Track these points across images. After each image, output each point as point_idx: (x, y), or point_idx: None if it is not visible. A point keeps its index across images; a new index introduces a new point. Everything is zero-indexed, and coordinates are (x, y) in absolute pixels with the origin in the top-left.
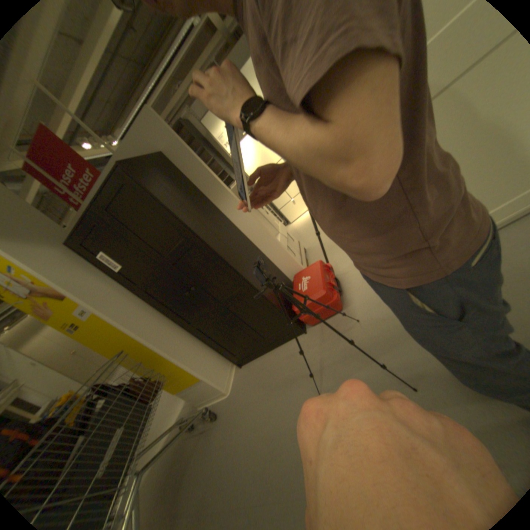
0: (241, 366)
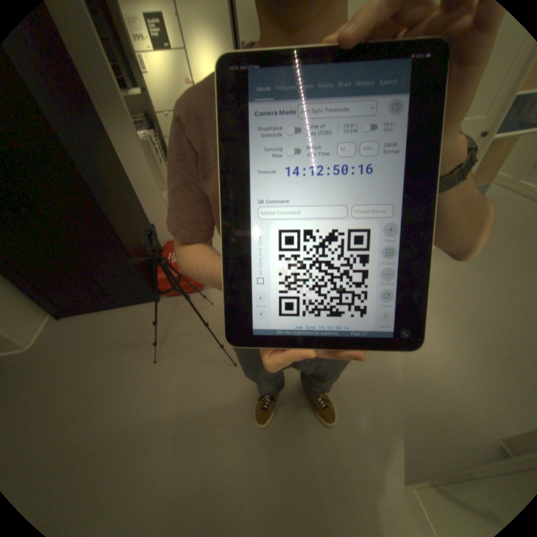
0: (57, 318)
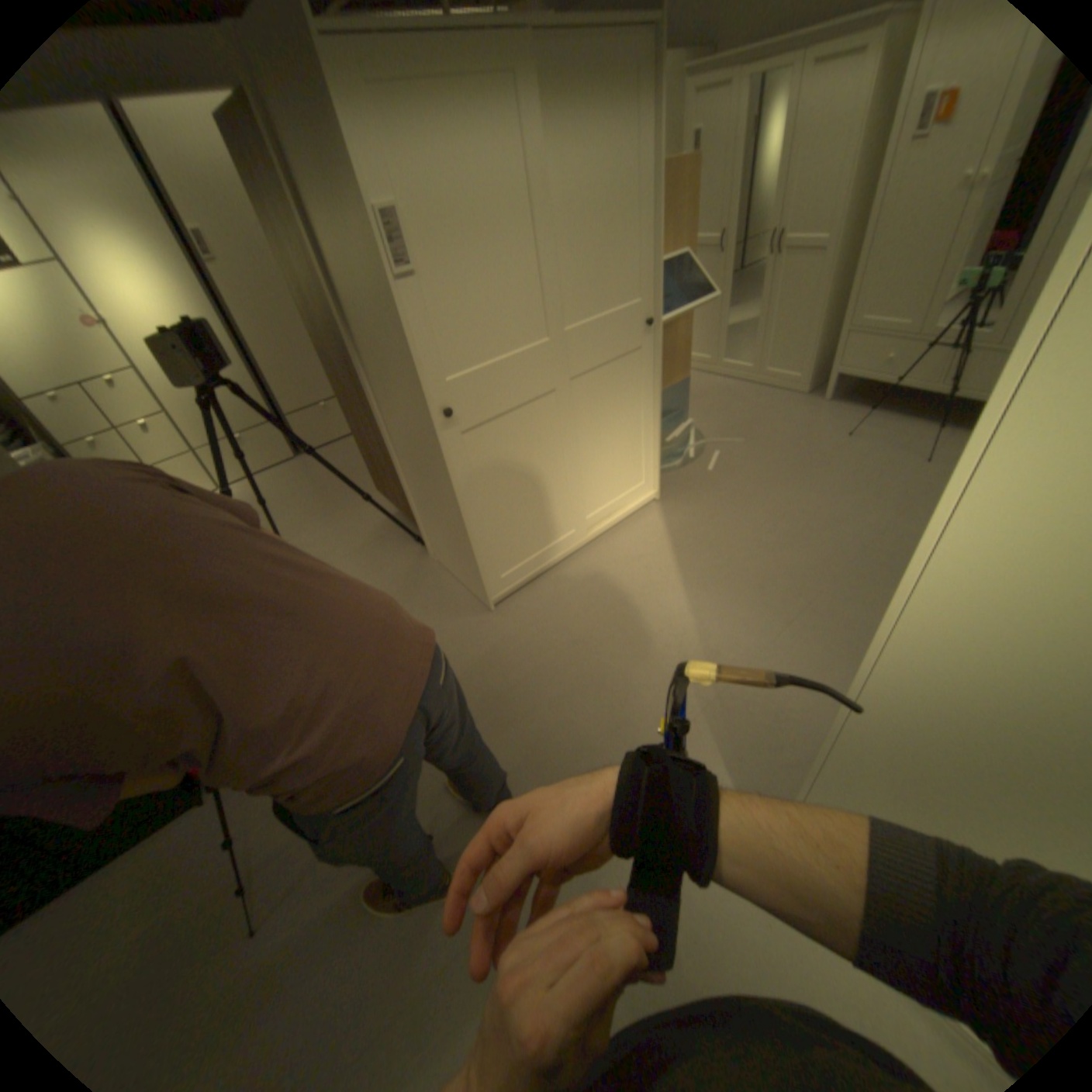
0: None
